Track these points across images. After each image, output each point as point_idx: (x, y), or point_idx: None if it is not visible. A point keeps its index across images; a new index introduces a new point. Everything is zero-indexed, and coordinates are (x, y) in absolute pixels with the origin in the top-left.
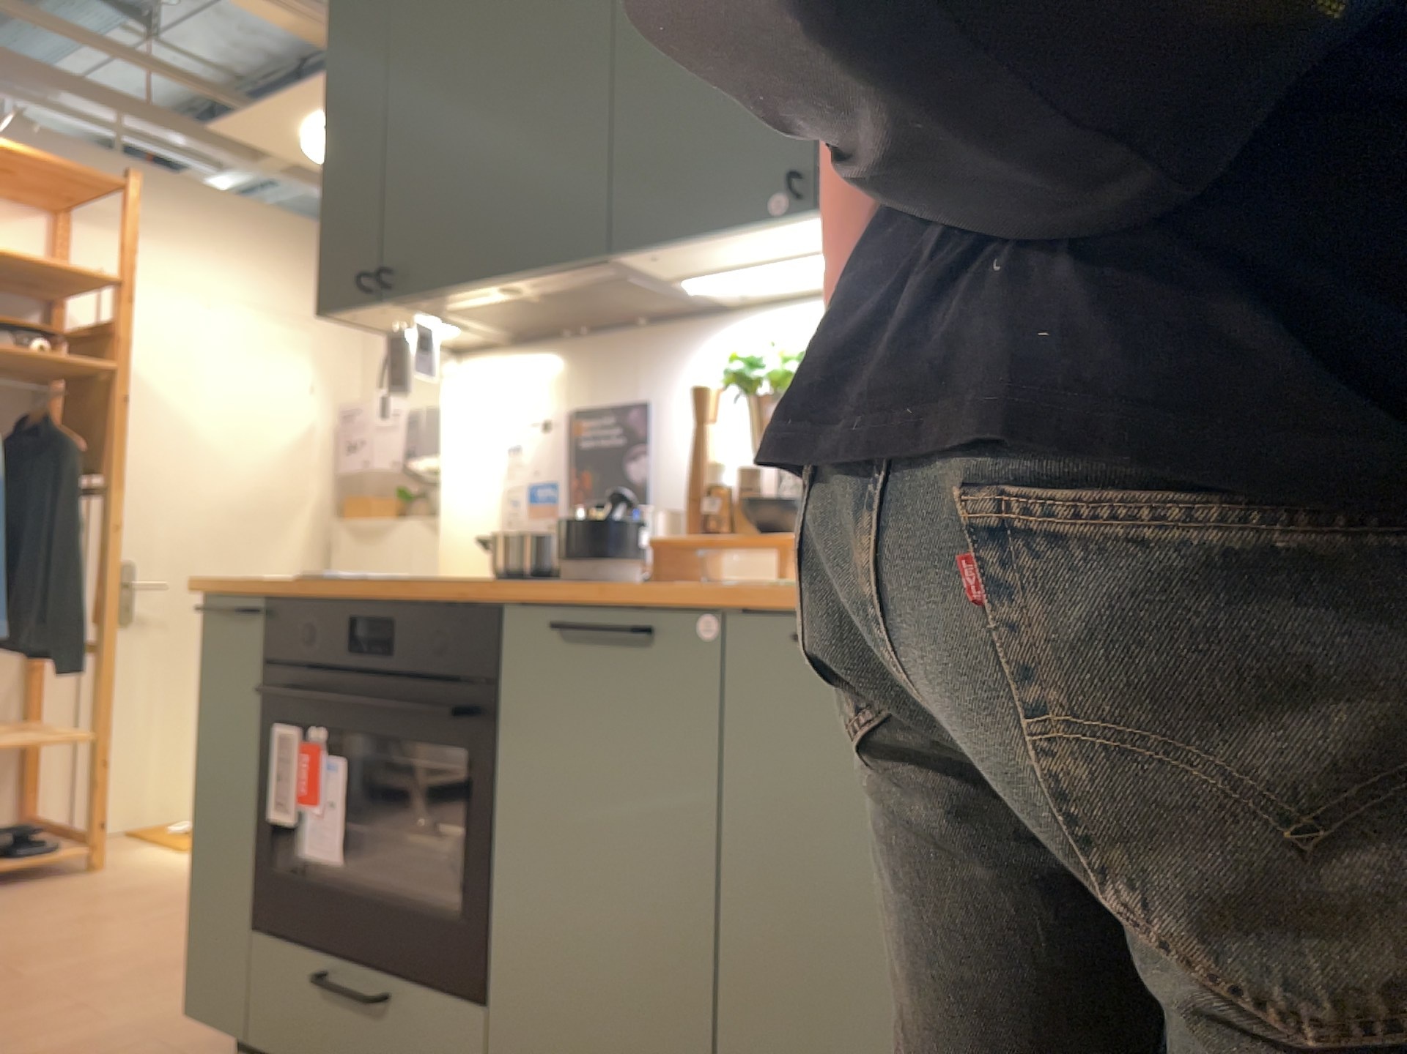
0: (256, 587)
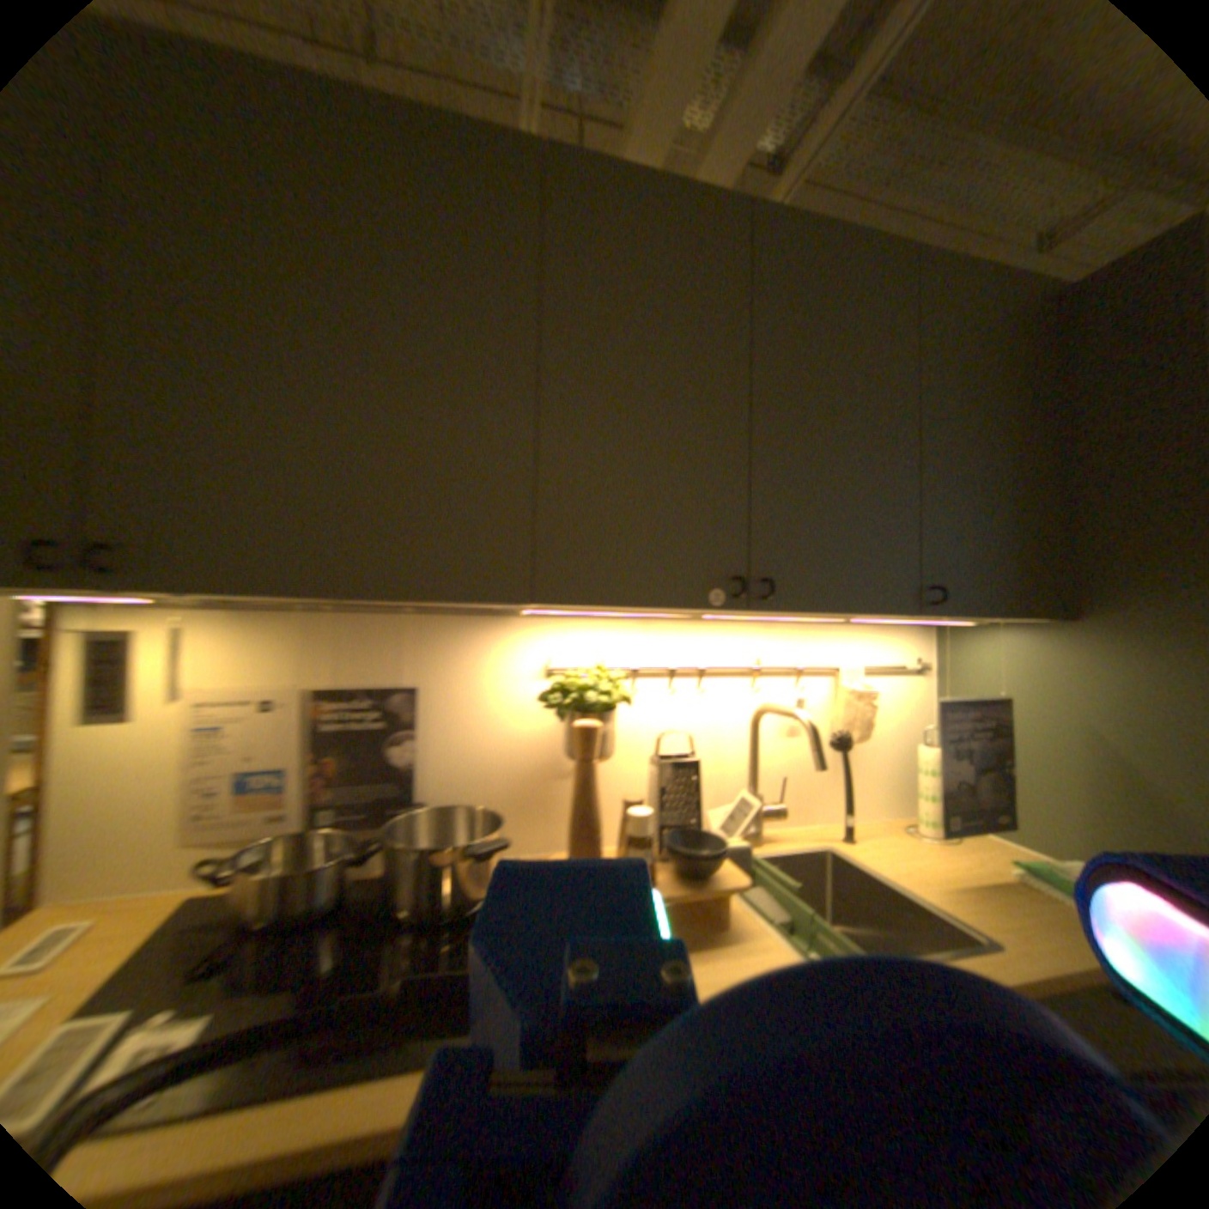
0: None
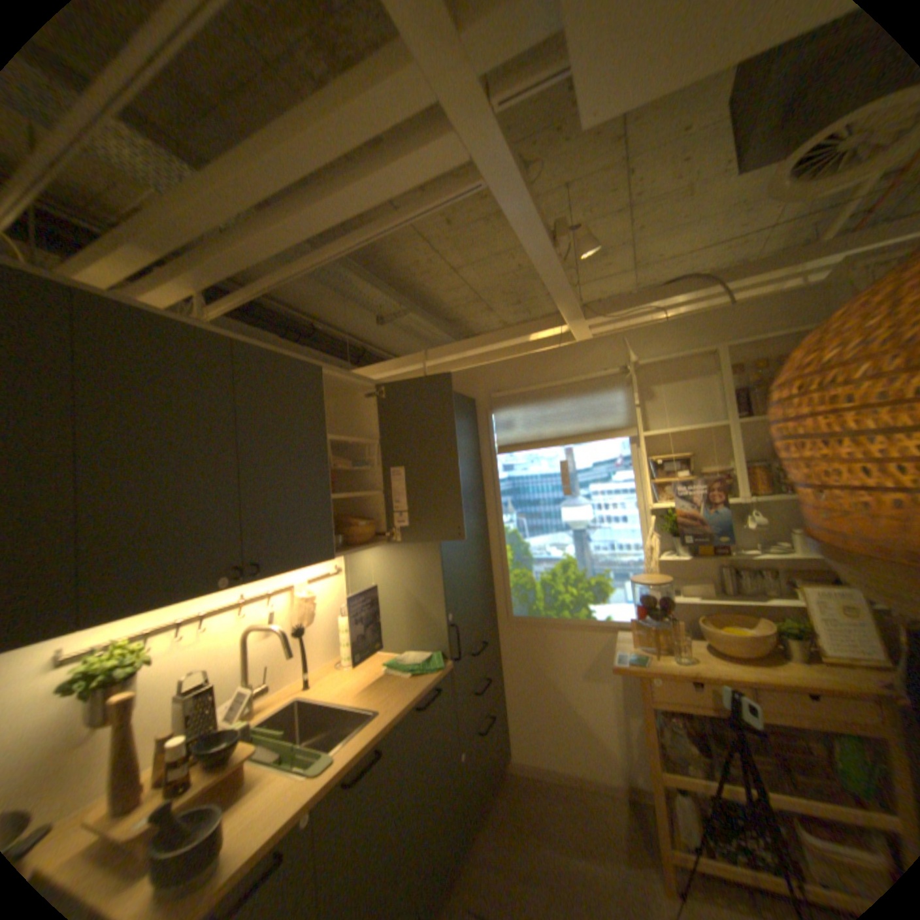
0: None
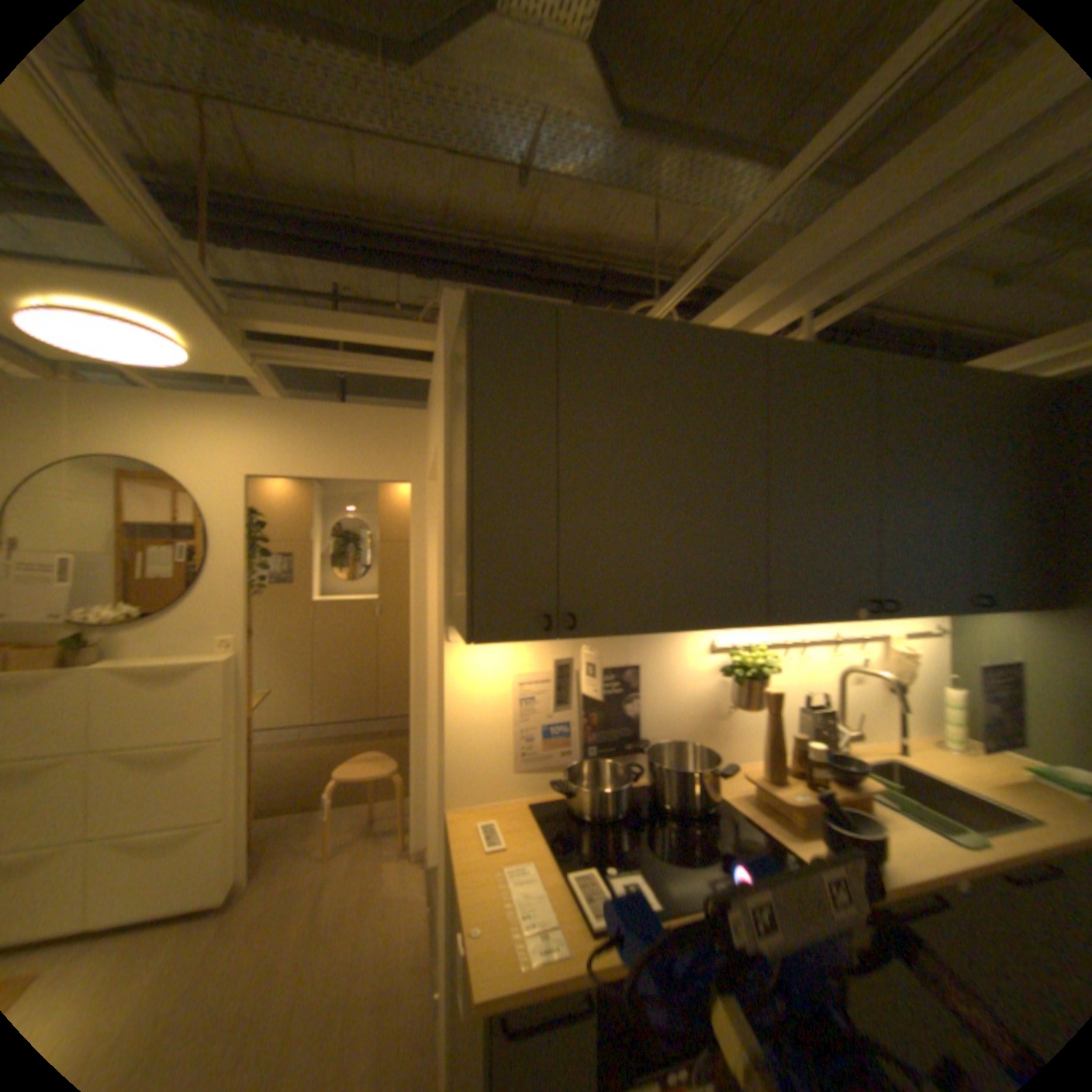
0: (599, 978)
